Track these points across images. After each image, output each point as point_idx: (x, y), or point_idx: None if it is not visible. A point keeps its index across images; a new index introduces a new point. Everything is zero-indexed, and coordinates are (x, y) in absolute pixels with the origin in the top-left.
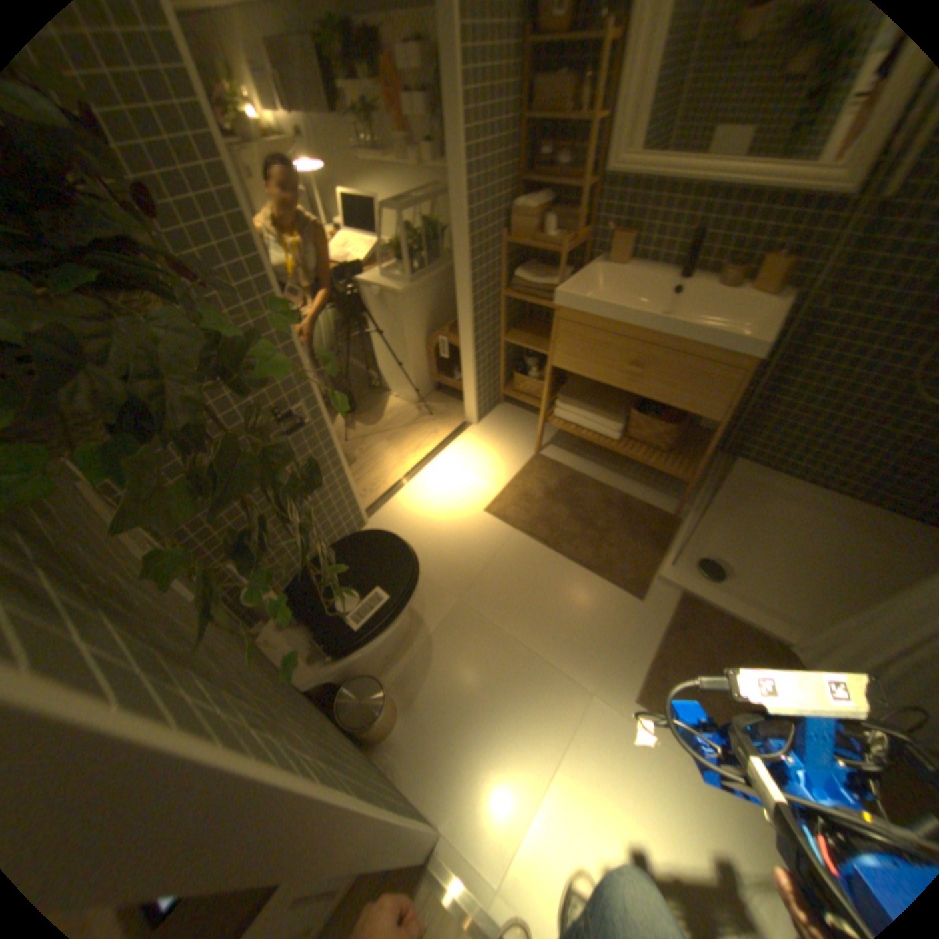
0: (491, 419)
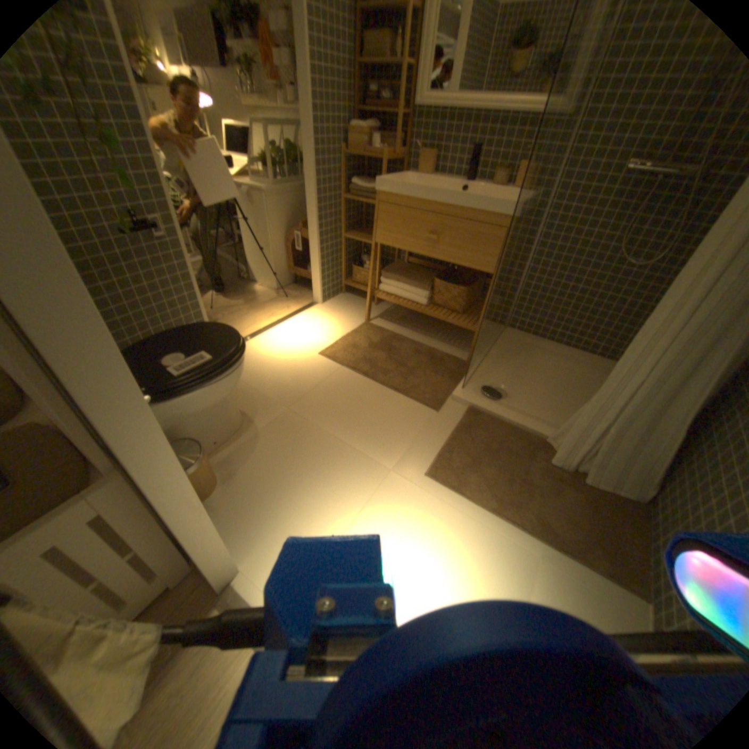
0: (335, 301)
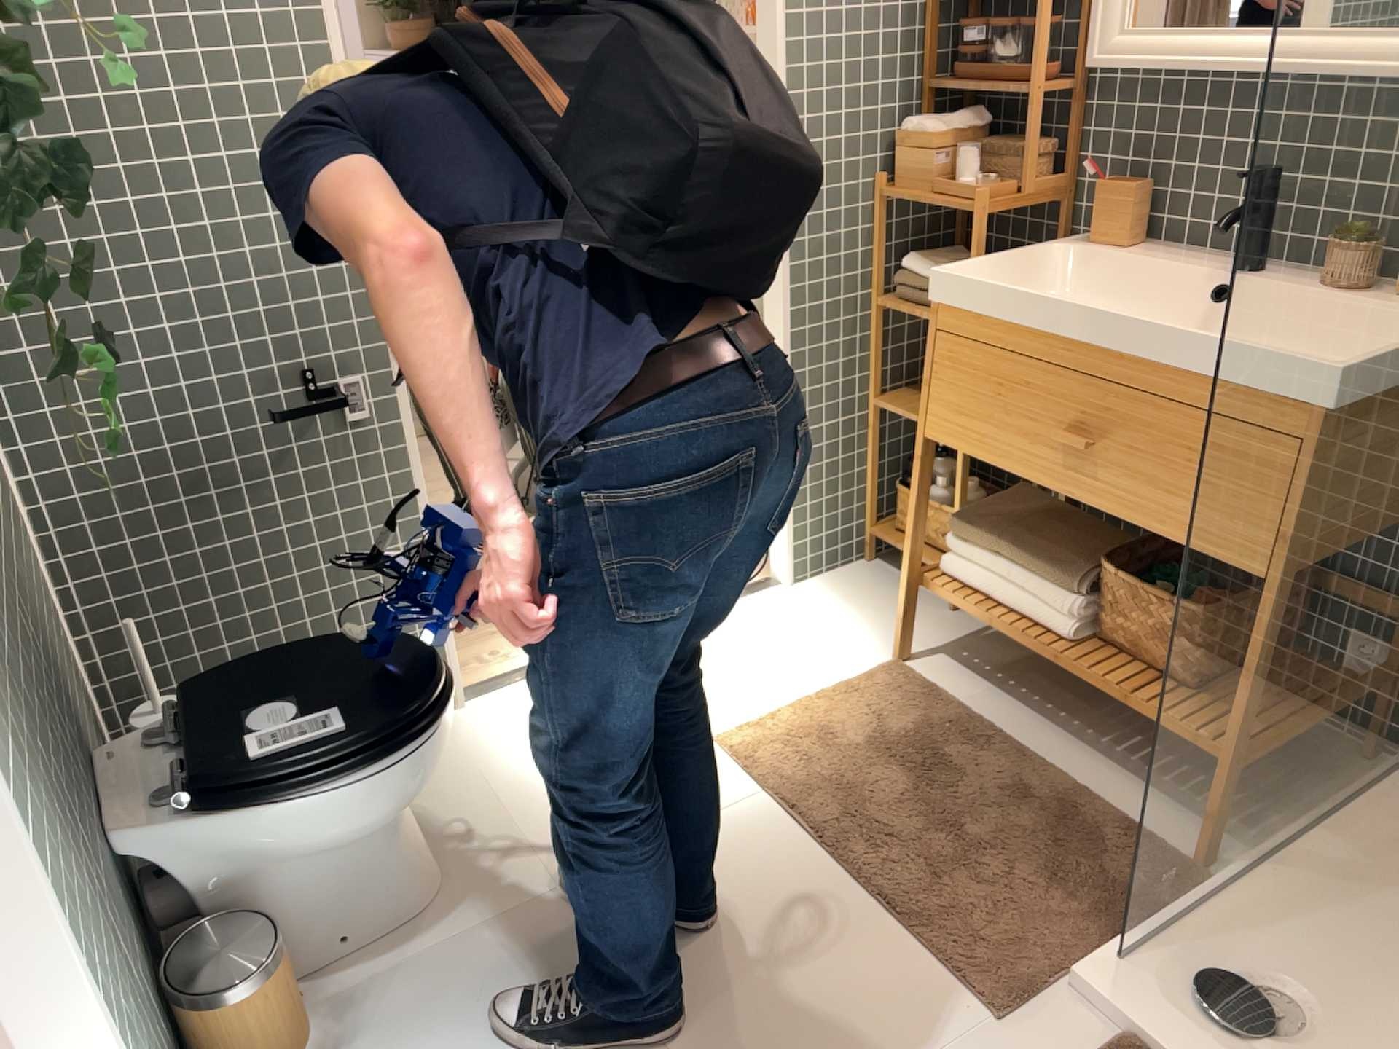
0: (834, 585)
